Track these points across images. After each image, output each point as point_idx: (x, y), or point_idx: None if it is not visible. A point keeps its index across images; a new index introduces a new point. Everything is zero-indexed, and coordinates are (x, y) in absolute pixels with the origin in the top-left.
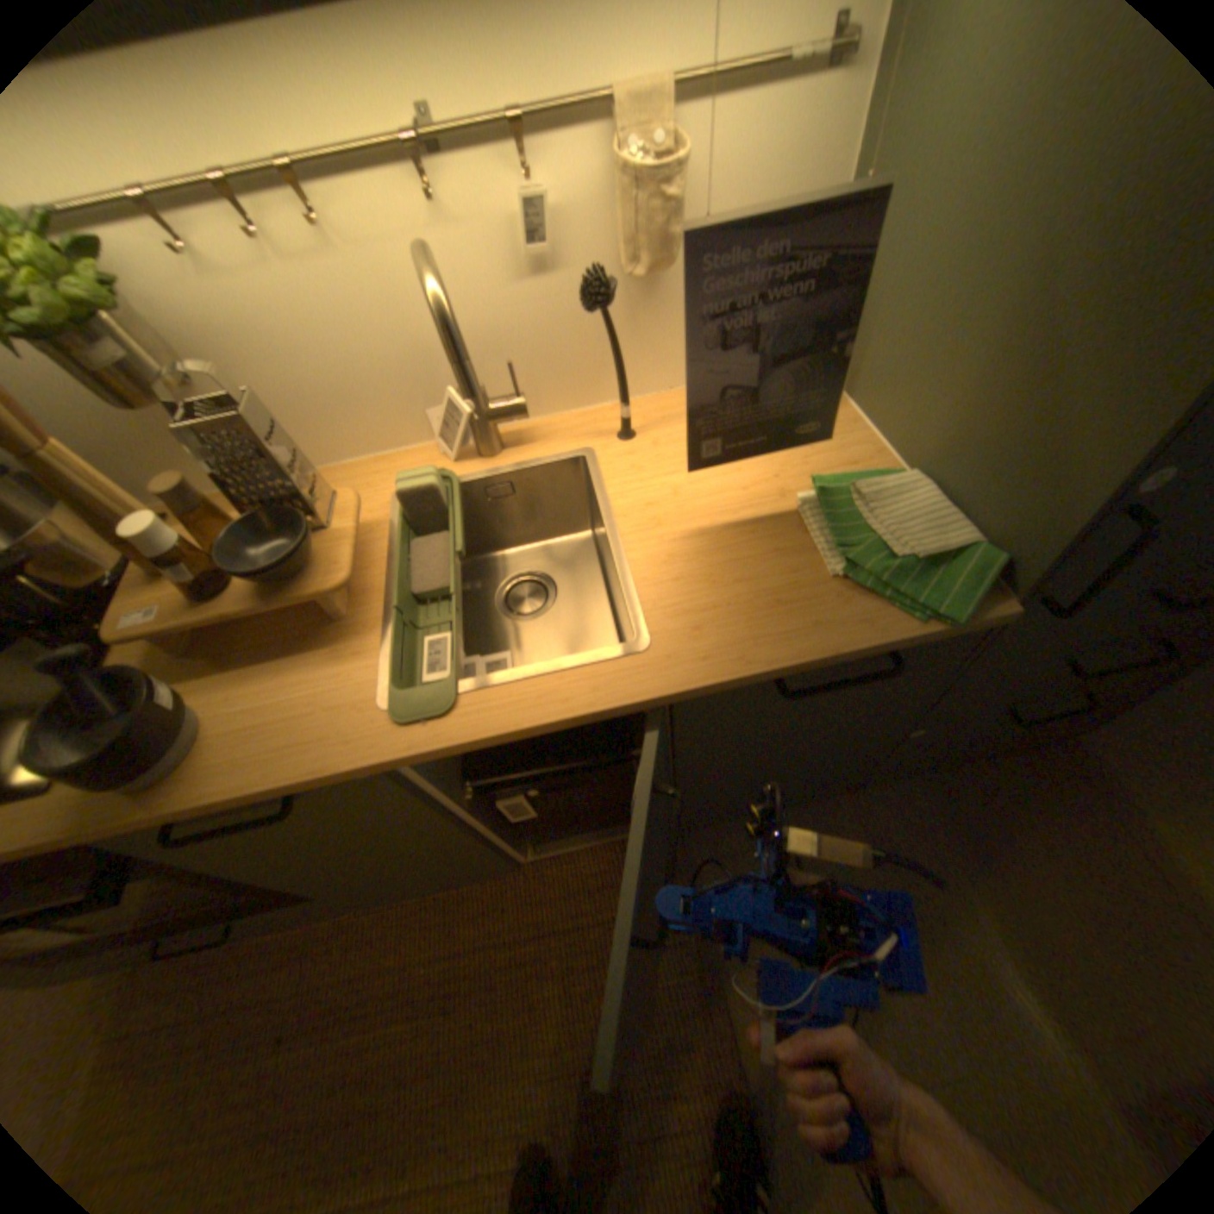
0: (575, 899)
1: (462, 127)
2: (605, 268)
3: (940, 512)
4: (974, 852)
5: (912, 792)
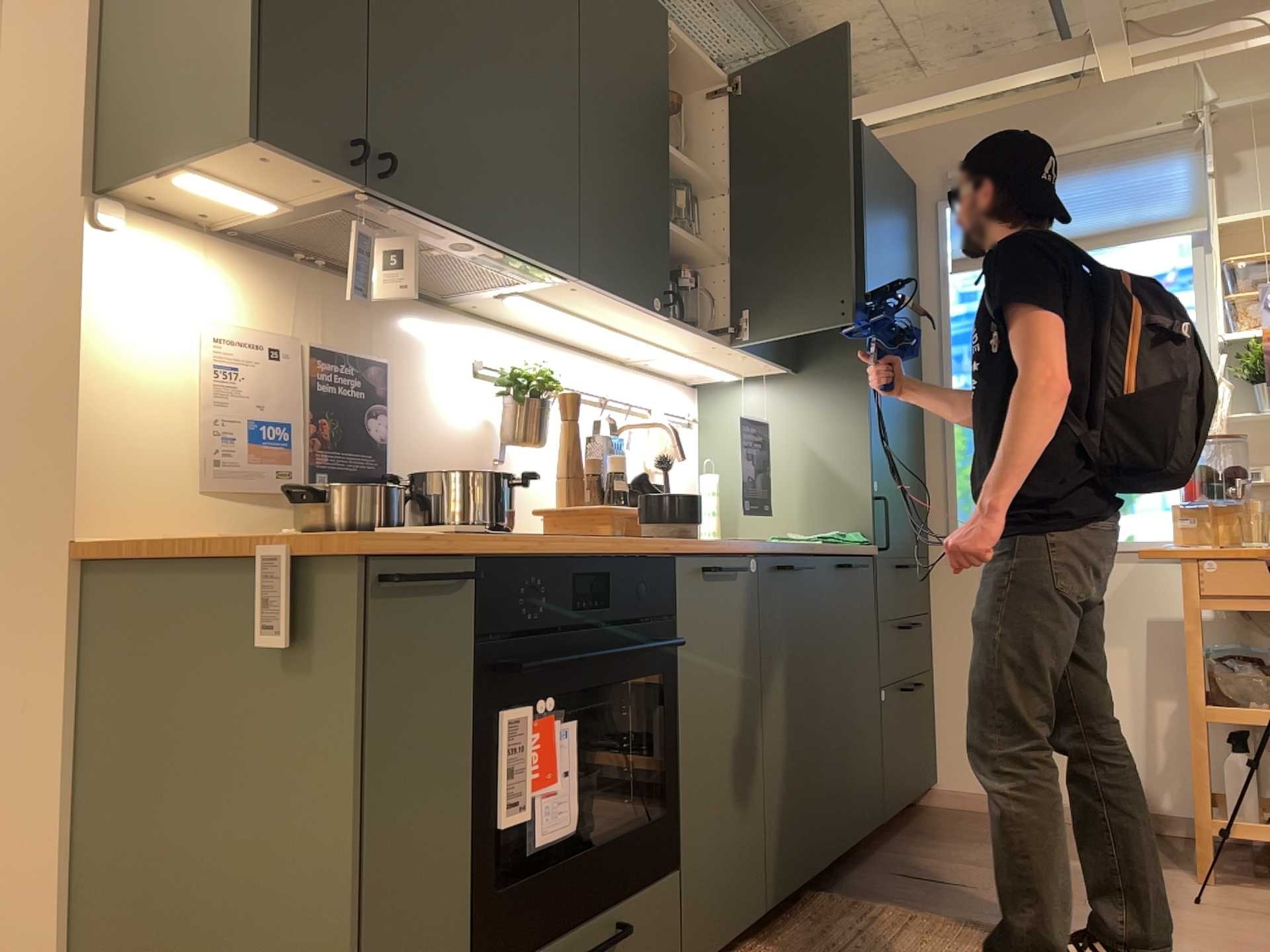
0: (817, 941)
1: (613, 402)
2: (663, 458)
3: (827, 535)
4: (967, 841)
5: (907, 838)
